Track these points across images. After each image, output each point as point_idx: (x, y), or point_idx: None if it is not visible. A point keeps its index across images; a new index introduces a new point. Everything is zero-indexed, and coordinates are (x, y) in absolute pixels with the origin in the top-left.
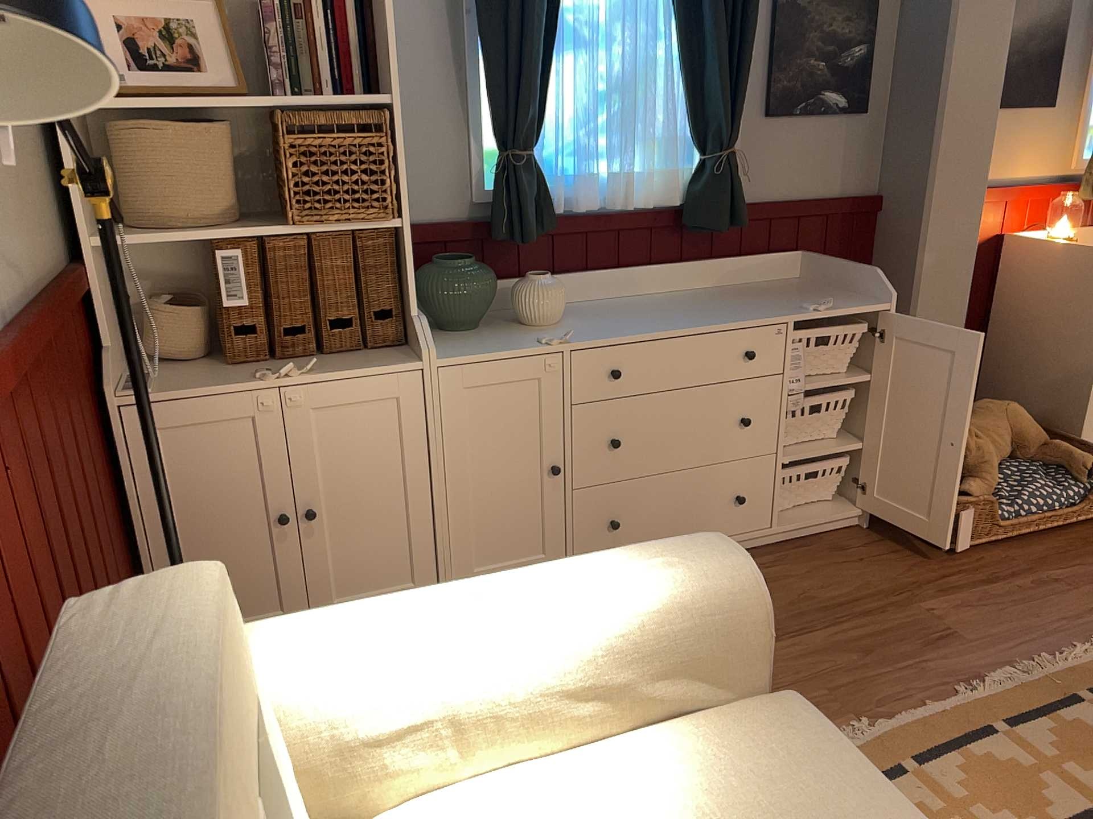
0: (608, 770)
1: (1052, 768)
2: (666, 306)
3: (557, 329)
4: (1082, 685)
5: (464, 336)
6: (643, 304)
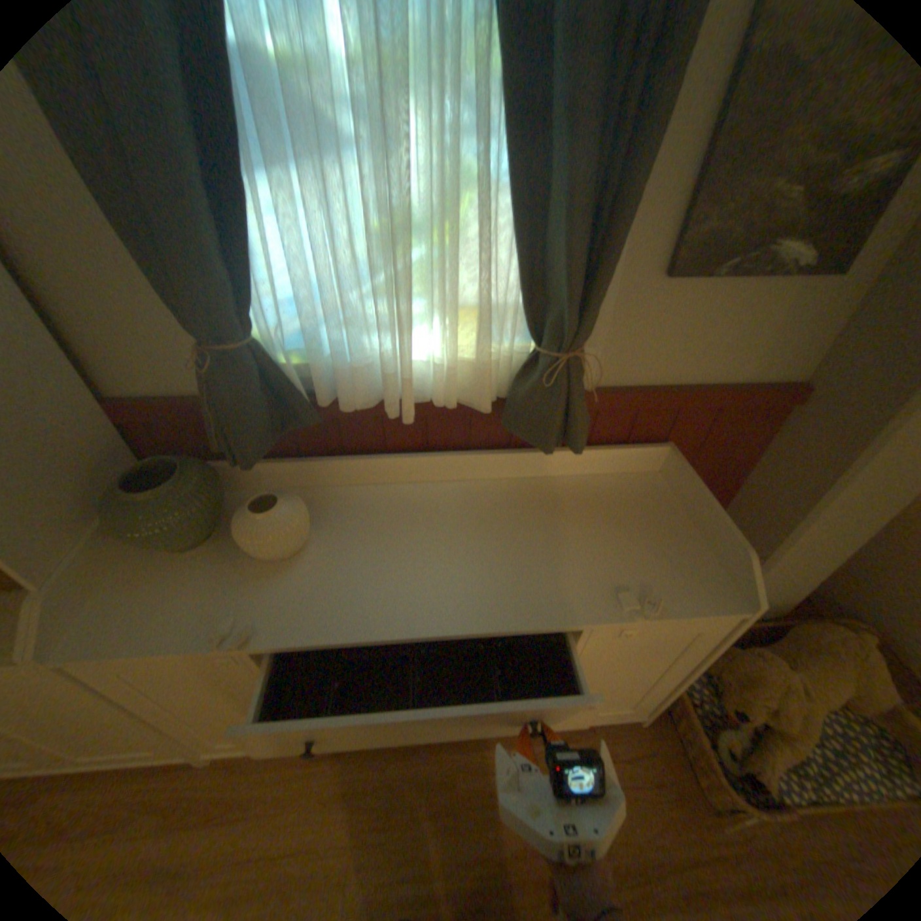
0: None
1: None
2: (458, 522)
3: (282, 573)
4: None
5: (169, 564)
6: (436, 509)
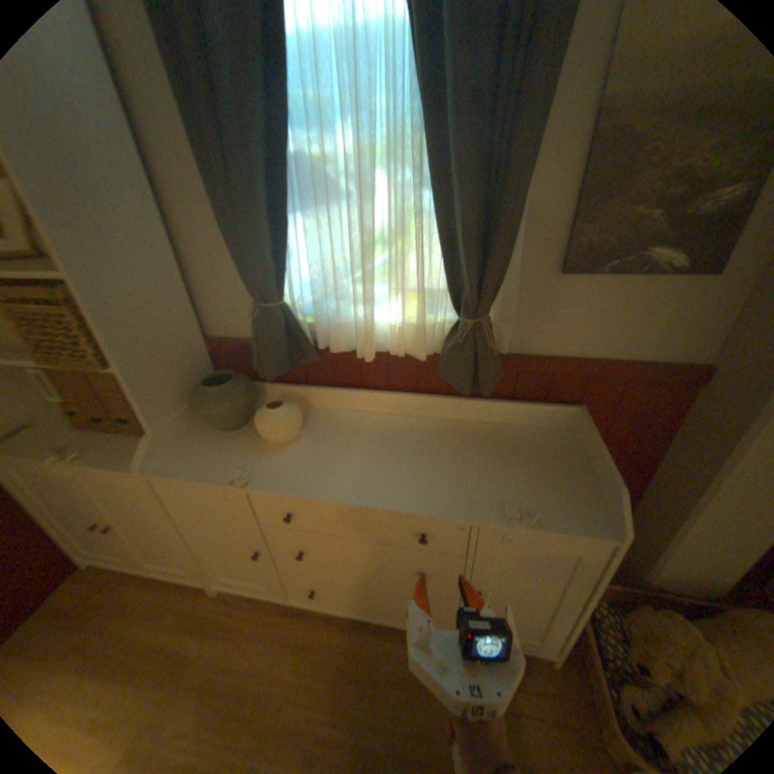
0: None
1: None
2: (400, 441)
3: (278, 452)
4: None
5: (218, 437)
6: (387, 430)
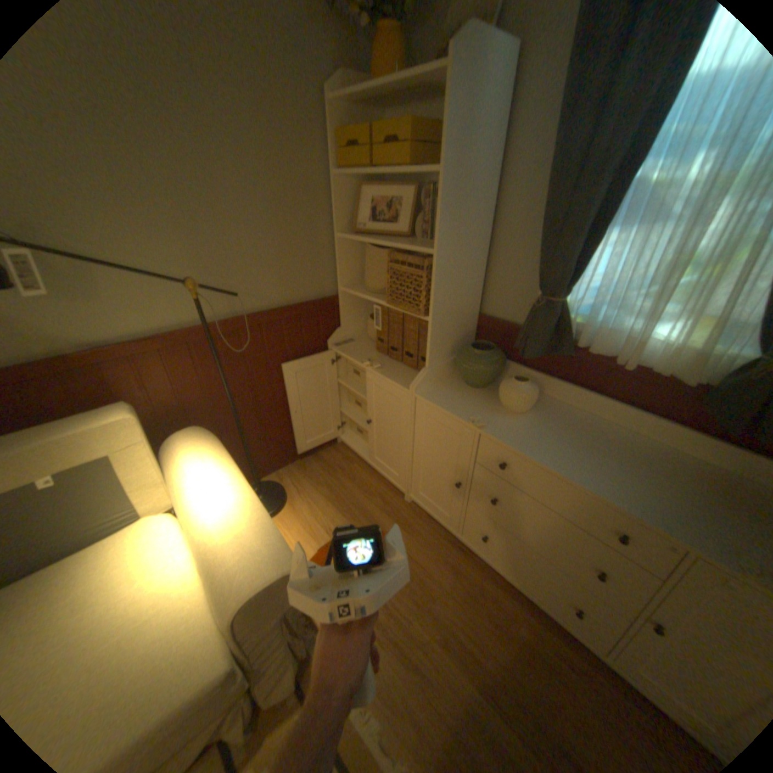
0: (178, 584)
1: None
2: (627, 452)
3: (509, 416)
4: None
5: (465, 388)
6: (615, 439)
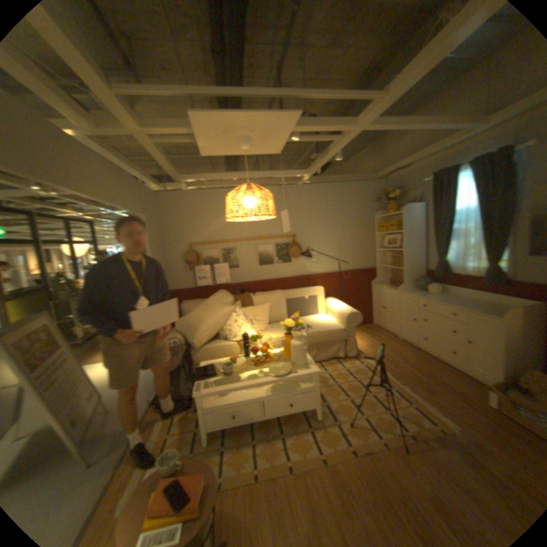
0: (331, 320)
1: (384, 392)
2: (466, 300)
3: (429, 295)
4: (420, 408)
5: (417, 291)
6: (465, 299)
